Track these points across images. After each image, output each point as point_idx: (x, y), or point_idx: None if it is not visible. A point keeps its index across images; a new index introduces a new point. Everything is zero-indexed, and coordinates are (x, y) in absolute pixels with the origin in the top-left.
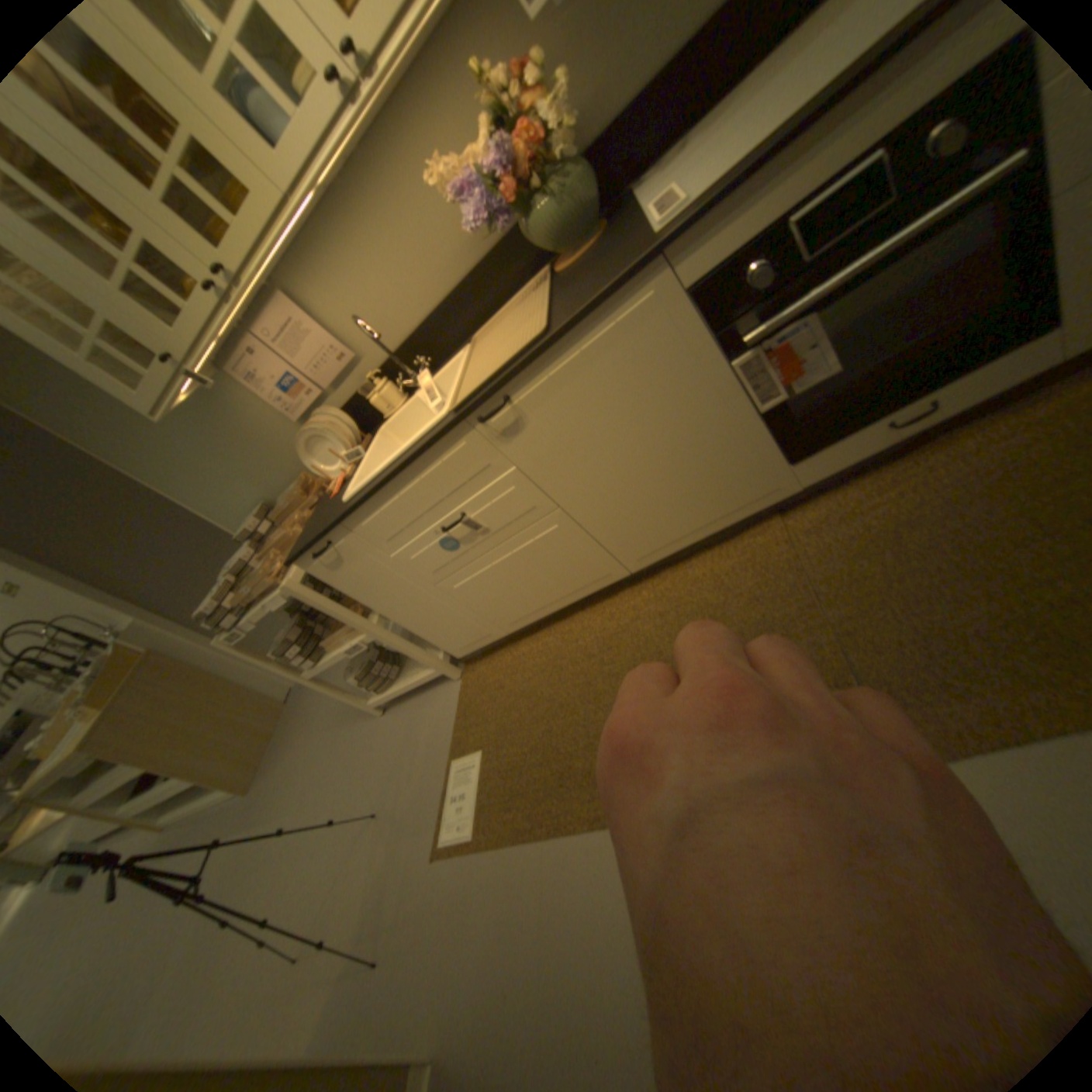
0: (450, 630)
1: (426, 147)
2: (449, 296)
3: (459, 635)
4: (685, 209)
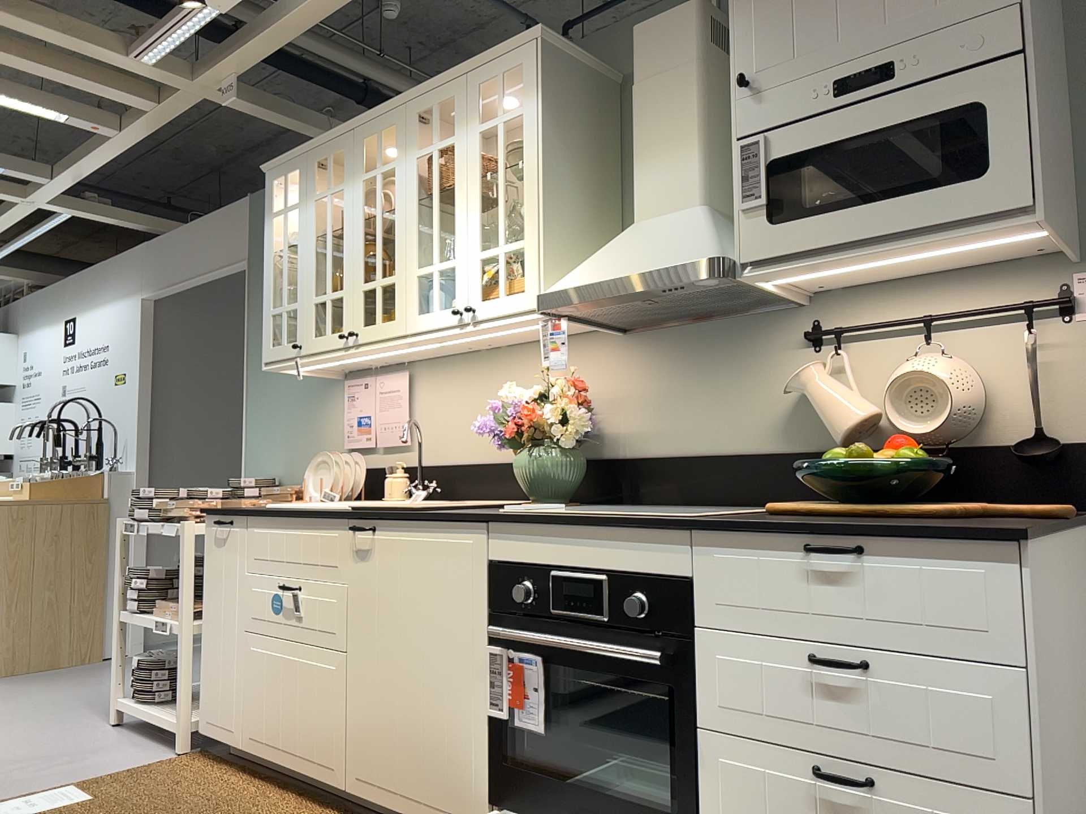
0: (216, 689)
1: (534, 375)
2: (483, 464)
3: (216, 703)
4: (516, 512)
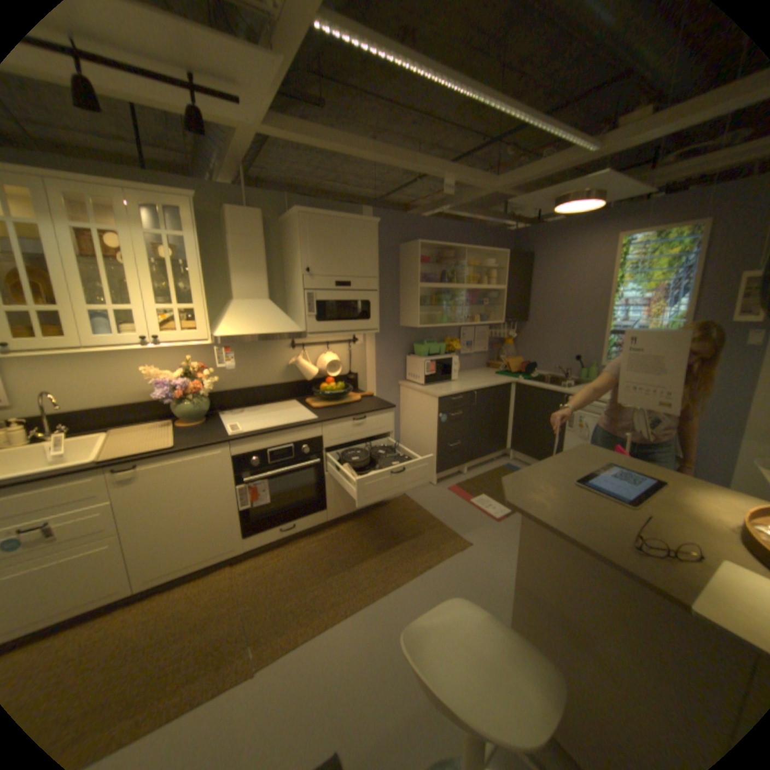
0: None
1: (144, 357)
2: (106, 407)
3: None
4: (240, 433)
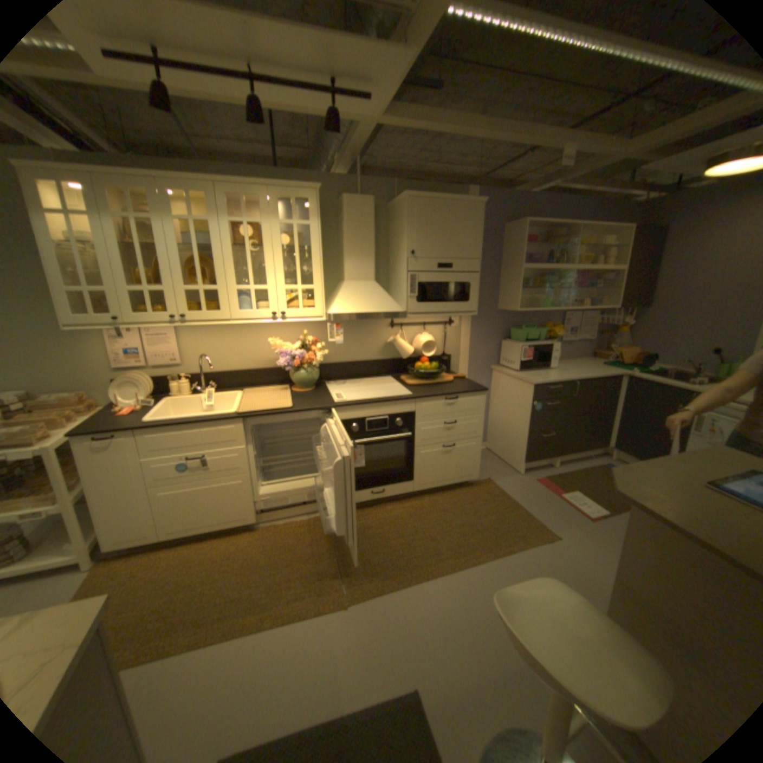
0: (121, 525)
1: (271, 330)
2: (242, 370)
3: (123, 532)
4: (344, 401)
